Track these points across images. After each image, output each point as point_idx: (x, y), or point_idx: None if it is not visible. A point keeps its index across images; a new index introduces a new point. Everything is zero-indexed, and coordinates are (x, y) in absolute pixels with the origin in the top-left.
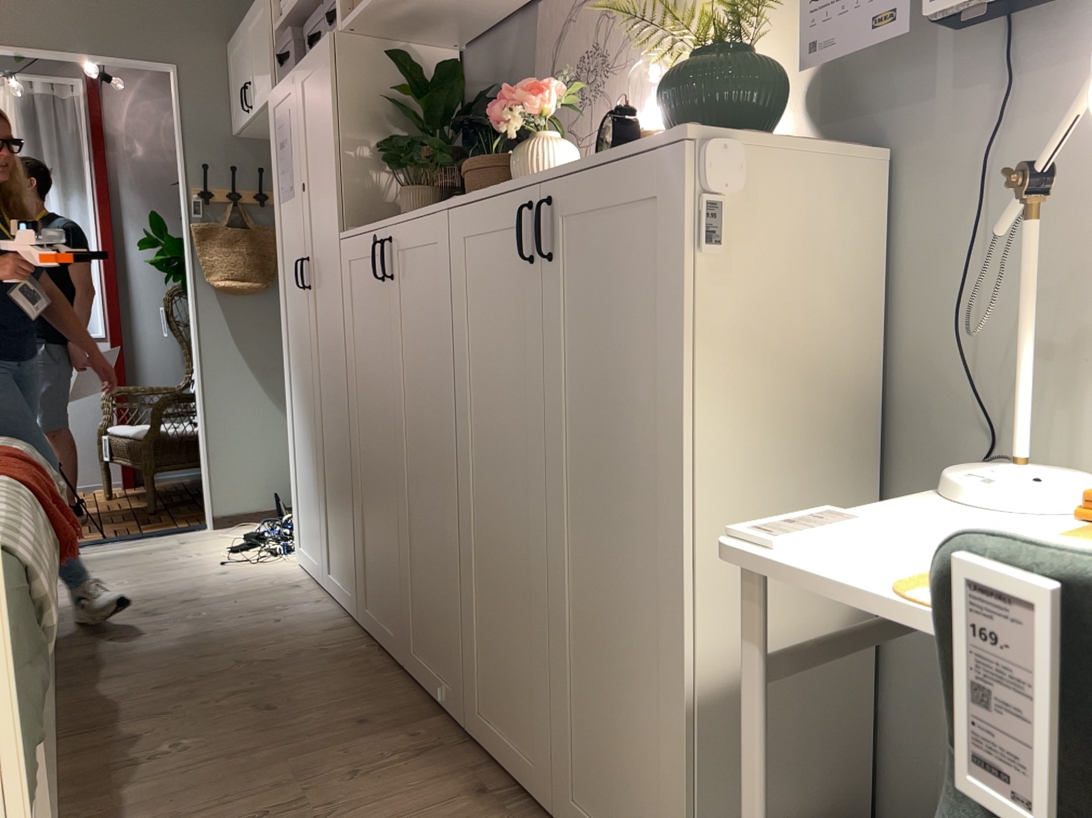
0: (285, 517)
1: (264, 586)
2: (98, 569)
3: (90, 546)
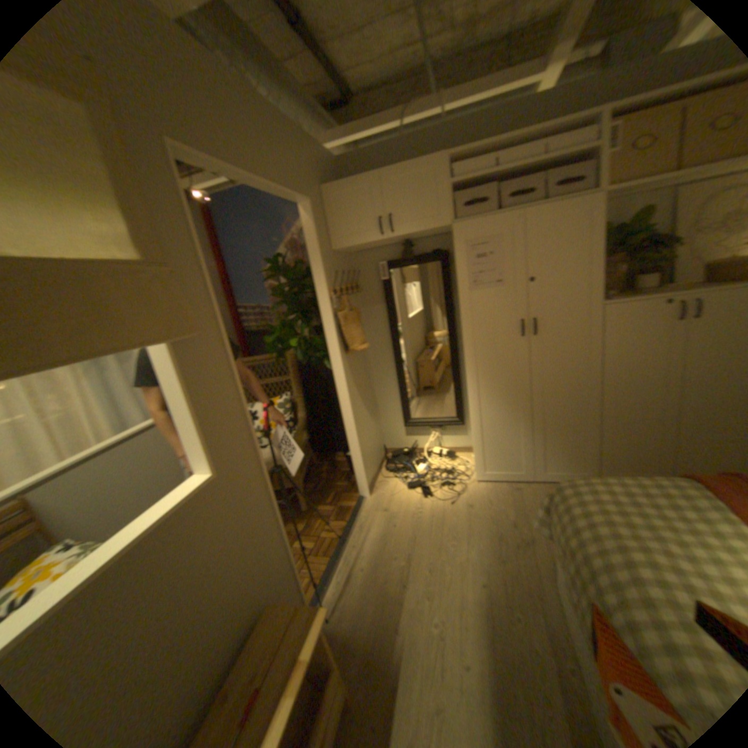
0: (409, 469)
1: (509, 499)
2: (407, 552)
3: (344, 549)
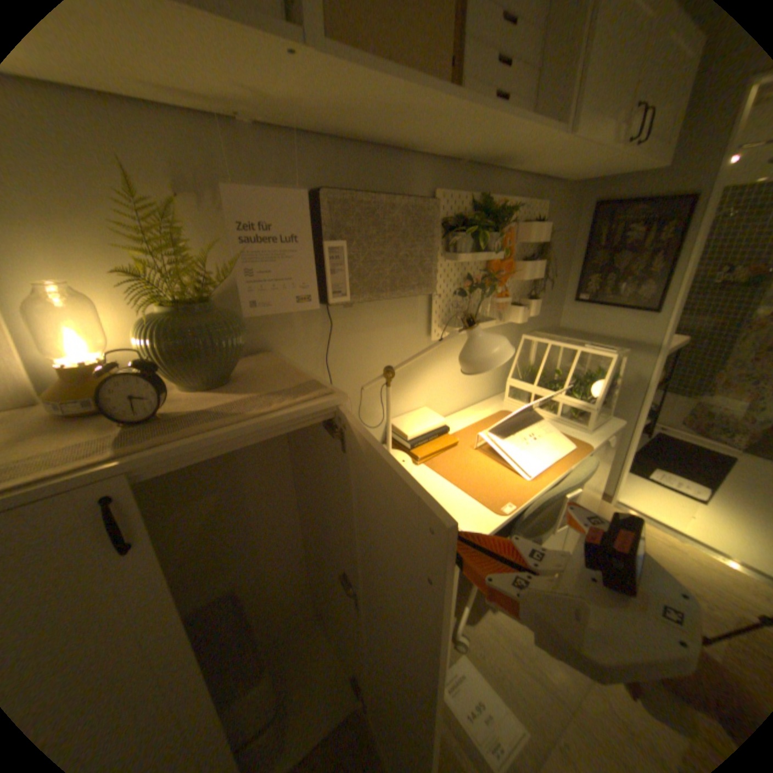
0: None
1: None
2: None
3: None
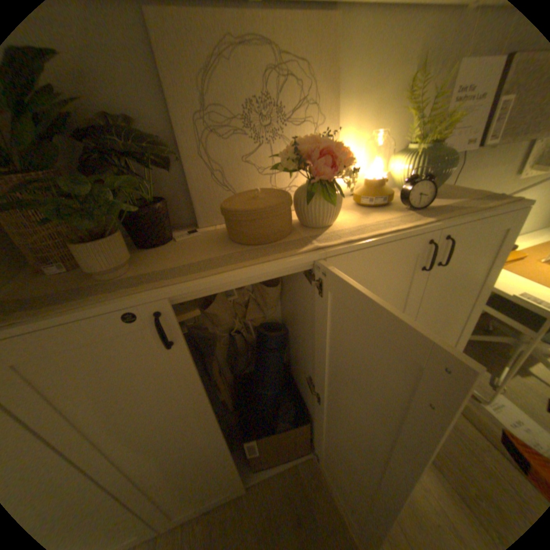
0: None
1: None
2: None
3: None
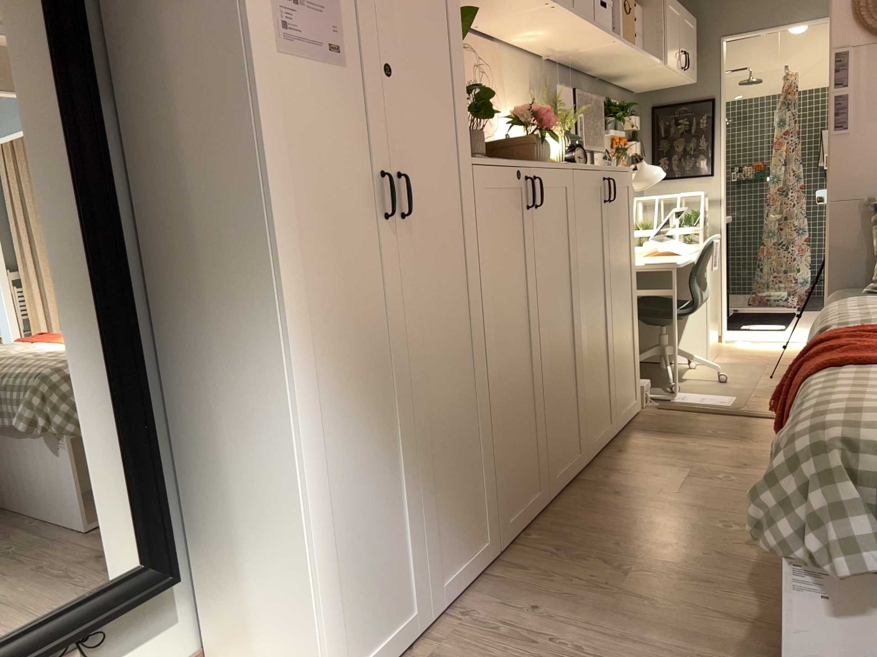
0: None
1: None
2: None
3: None
